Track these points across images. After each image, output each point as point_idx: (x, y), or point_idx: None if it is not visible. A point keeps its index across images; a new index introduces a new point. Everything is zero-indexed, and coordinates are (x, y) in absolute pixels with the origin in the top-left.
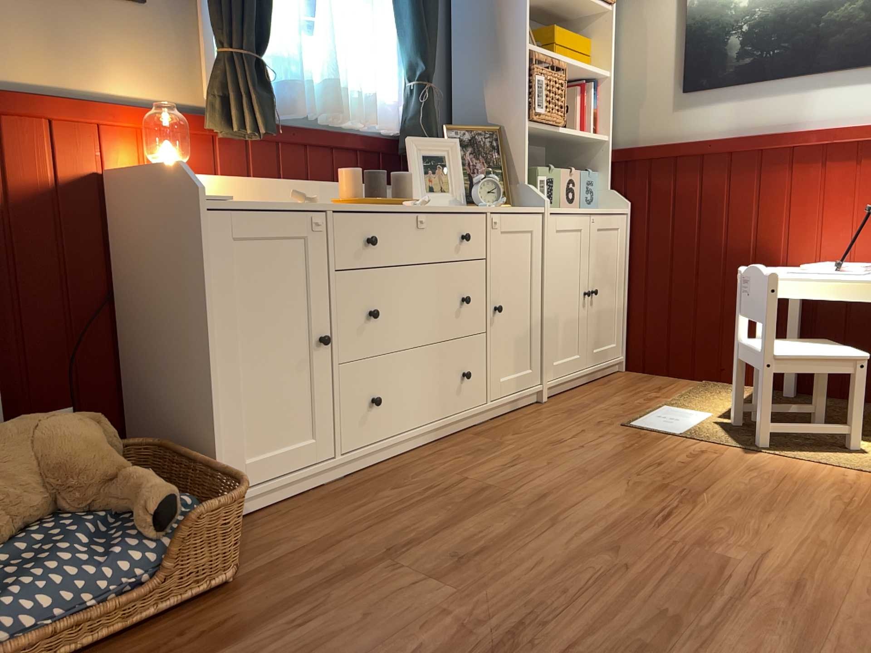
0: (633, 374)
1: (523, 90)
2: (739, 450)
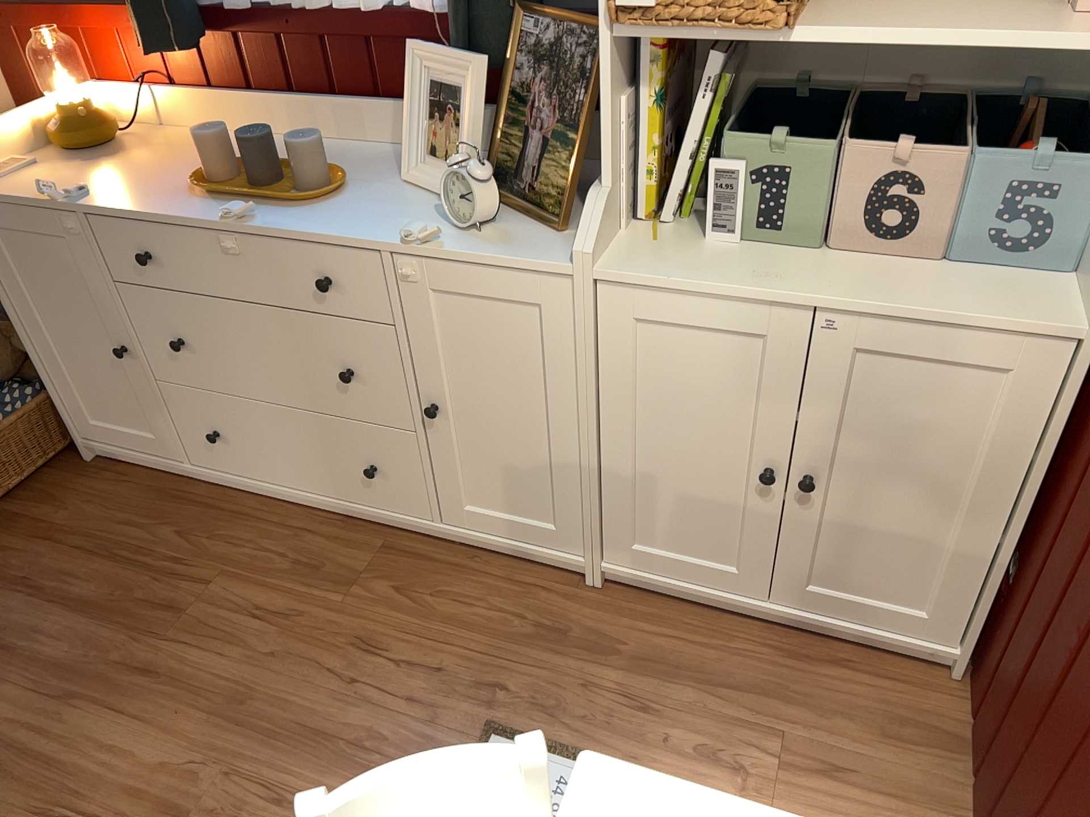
0: (940, 703)
1: None
2: None
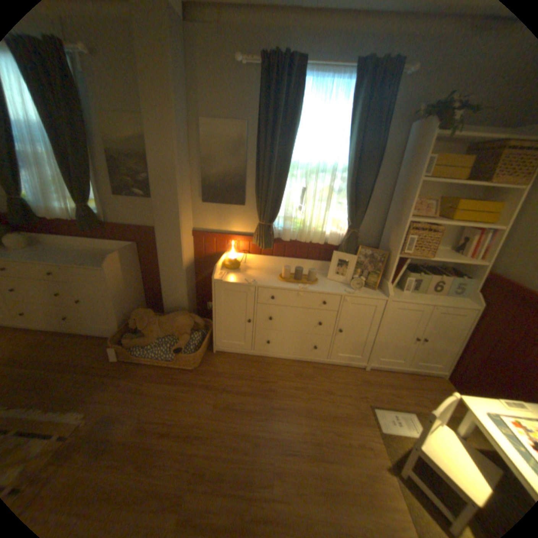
0: (447, 387)
1: (401, 241)
2: (388, 467)
